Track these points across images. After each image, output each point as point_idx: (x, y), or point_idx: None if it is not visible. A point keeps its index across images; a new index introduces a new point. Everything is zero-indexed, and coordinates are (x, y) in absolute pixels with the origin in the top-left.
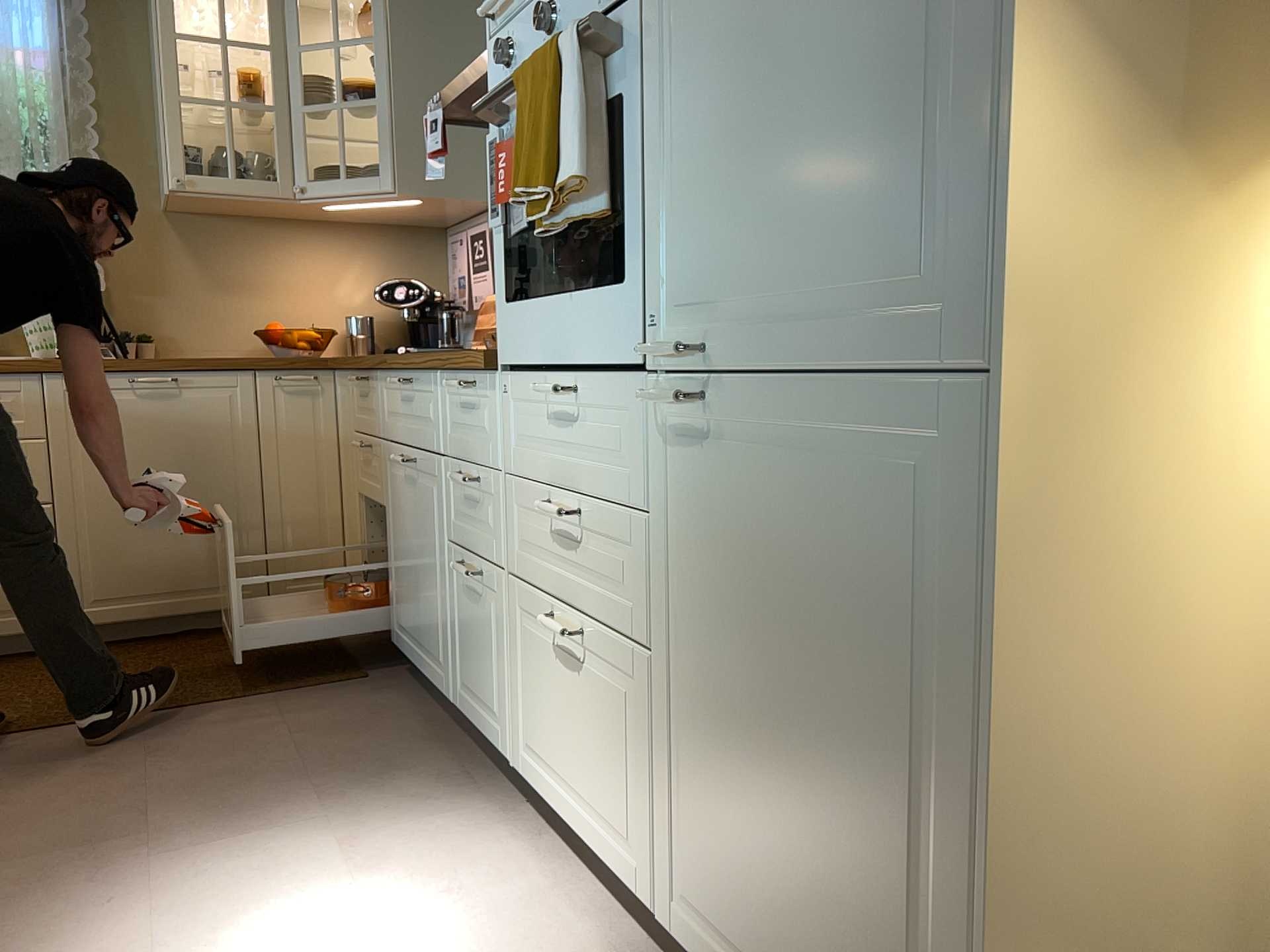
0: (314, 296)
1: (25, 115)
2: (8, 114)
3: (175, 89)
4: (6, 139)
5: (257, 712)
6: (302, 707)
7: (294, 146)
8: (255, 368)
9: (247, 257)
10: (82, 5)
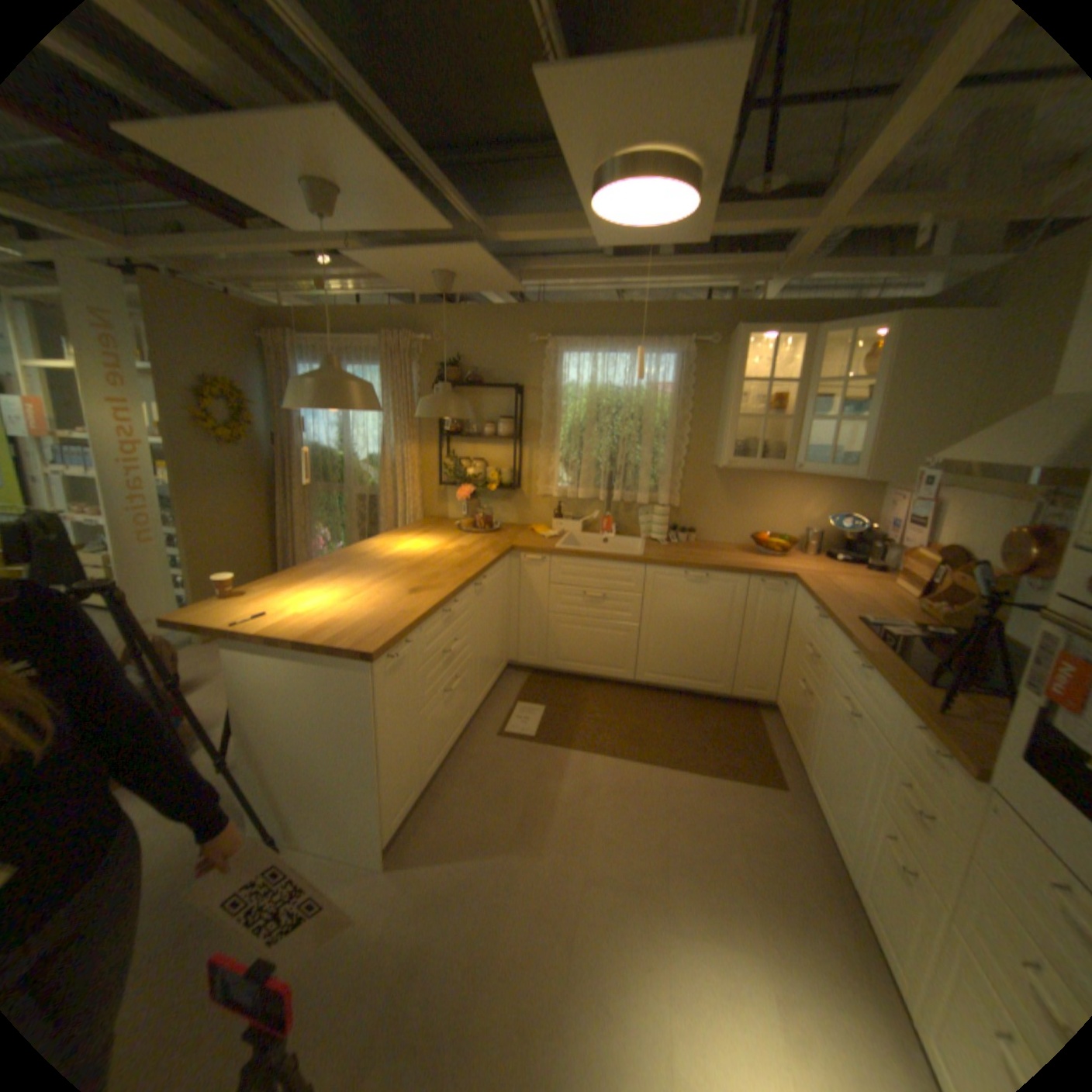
0: (788, 514)
1: (657, 418)
2: (650, 420)
3: (736, 410)
4: (647, 433)
5: (723, 797)
6: (748, 806)
7: (799, 439)
8: (751, 575)
9: (754, 489)
10: (694, 357)
